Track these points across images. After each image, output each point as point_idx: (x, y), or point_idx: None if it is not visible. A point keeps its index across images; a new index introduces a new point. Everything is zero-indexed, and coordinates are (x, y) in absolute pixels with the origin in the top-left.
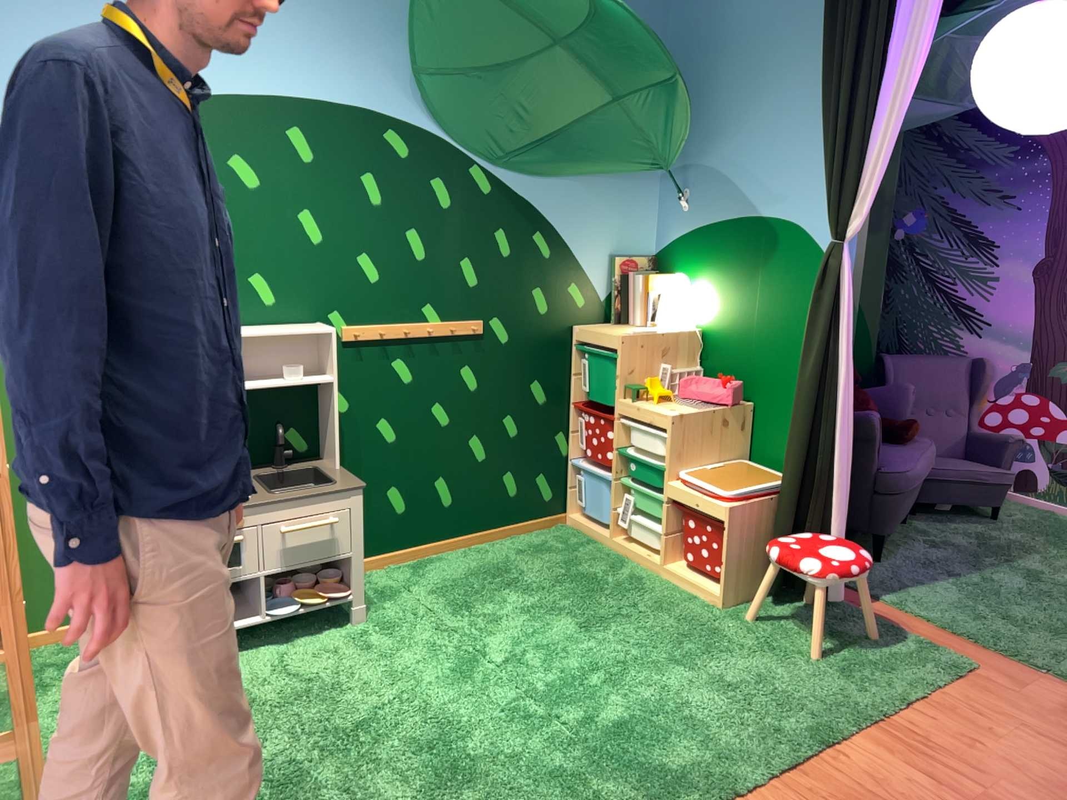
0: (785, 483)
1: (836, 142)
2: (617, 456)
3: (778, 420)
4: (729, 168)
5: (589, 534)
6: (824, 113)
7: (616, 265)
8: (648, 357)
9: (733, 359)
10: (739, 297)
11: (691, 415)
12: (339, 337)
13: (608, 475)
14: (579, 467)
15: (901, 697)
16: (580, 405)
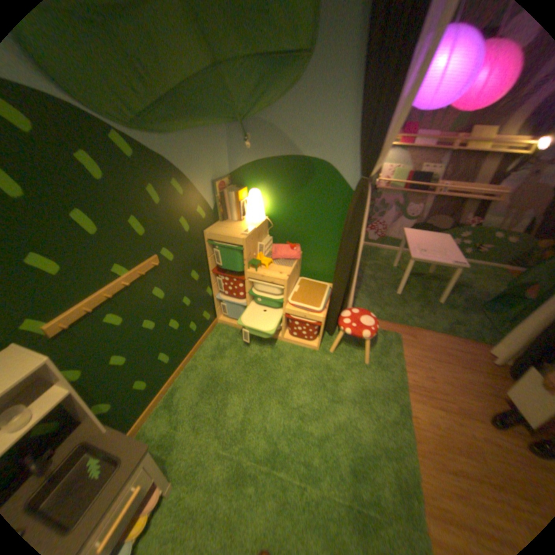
0: (335, 293)
1: (377, 117)
2: (246, 295)
3: (314, 258)
4: (279, 123)
5: (233, 326)
6: (367, 94)
7: (216, 188)
8: (253, 243)
9: (287, 231)
10: (289, 201)
11: (290, 274)
12: (46, 335)
13: (240, 301)
14: (222, 301)
15: (401, 369)
16: (214, 270)
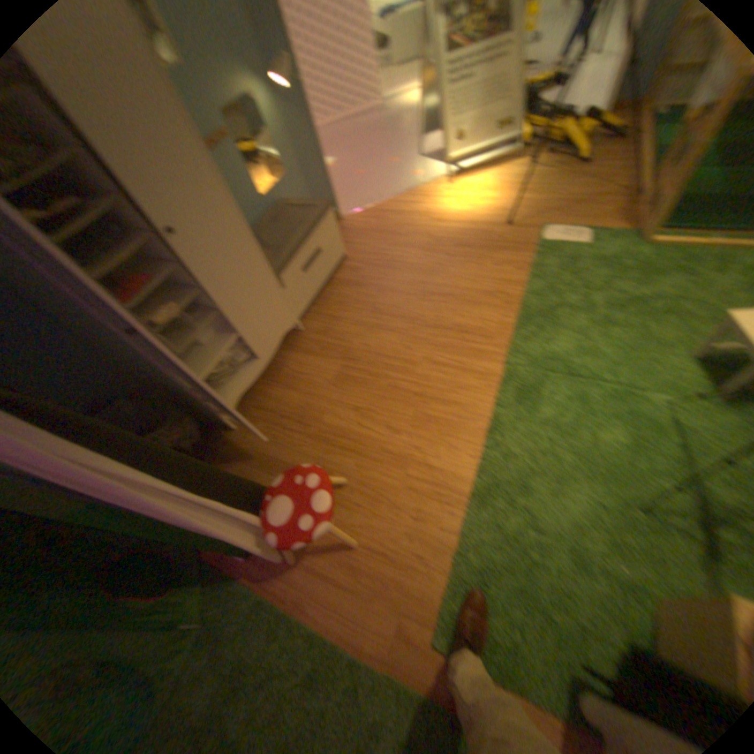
0: None
1: None
2: None
3: None
4: None
5: None
6: None
7: None
8: None
9: None
10: None
11: None
12: None
13: None
14: None
15: (461, 539)
16: None
